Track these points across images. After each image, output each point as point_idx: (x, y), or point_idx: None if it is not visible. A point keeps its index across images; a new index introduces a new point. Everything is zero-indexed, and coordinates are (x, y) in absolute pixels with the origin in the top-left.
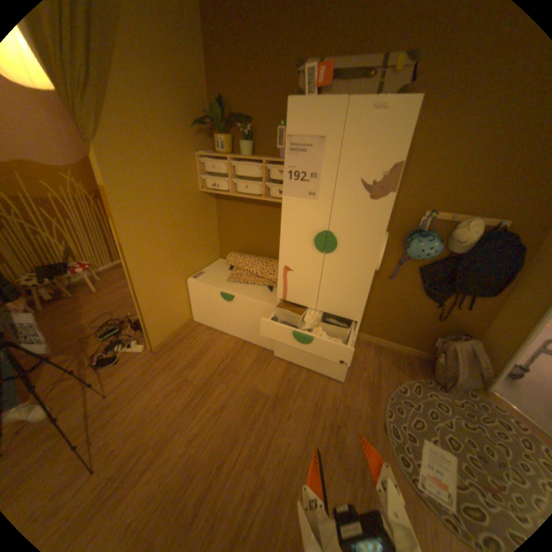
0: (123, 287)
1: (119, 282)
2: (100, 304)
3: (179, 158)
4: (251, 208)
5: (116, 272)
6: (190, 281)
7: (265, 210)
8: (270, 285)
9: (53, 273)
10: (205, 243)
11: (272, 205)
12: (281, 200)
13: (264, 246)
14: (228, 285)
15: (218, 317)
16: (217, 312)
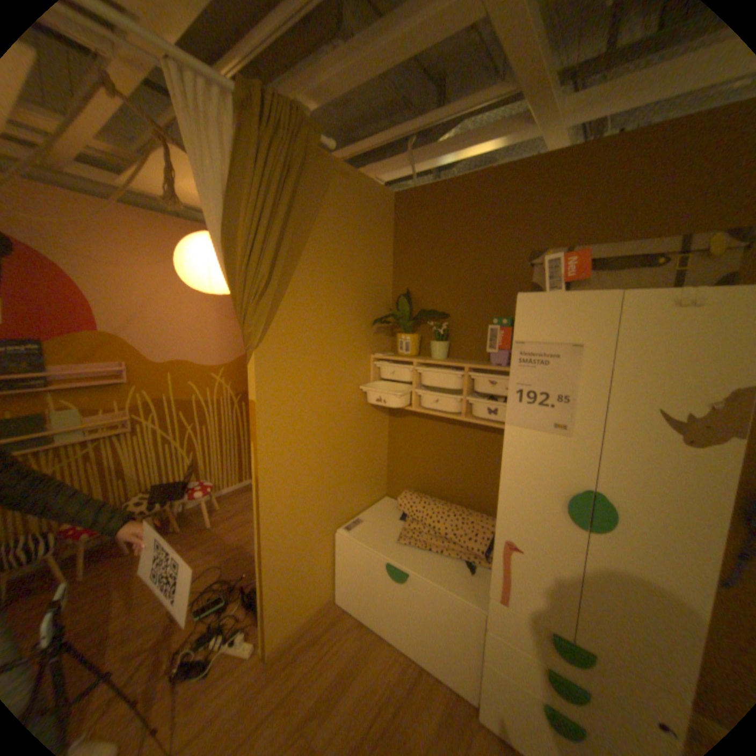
0: (245, 522)
1: (242, 513)
2: (210, 549)
3: (351, 362)
4: (440, 426)
5: (242, 497)
6: (340, 535)
7: (462, 431)
8: (471, 559)
9: (169, 495)
10: (368, 473)
11: (474, 426)
12: (492, 422)
13: (459, 487)
14: (399, 550)
15: (377, 606)
16: (377, 598)
